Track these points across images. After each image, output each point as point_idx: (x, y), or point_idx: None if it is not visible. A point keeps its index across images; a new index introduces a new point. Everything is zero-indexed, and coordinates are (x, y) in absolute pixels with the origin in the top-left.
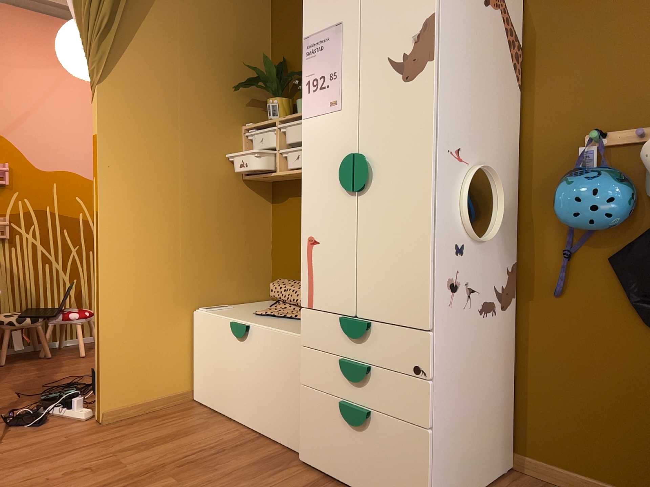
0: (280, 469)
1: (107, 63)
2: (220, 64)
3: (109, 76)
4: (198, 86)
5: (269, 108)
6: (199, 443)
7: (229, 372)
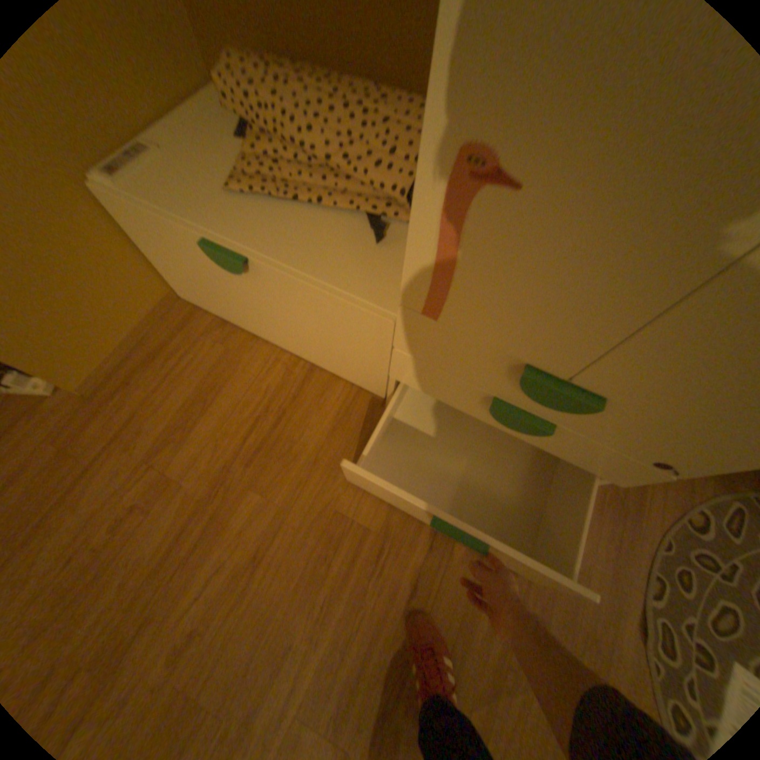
0: (368, 430)
1: None
2: None
3: None
4: None
5: None
6: (246, 402)
7: (232, 296)
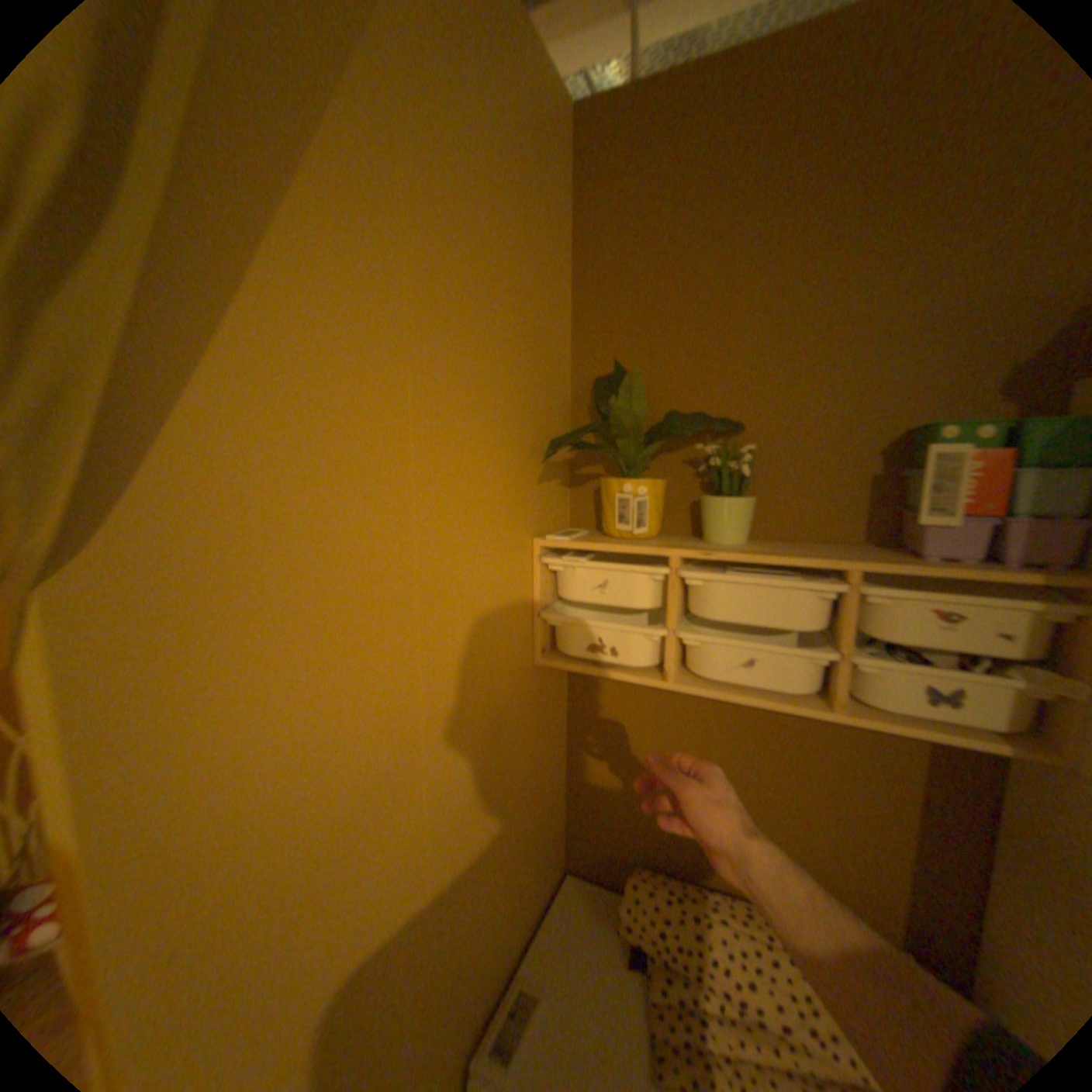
0: None
1: (95, 438)
2: (498, 378)
3: (118, 502)
4: (456, 456)
5: (625, 505)
6: None
7: None
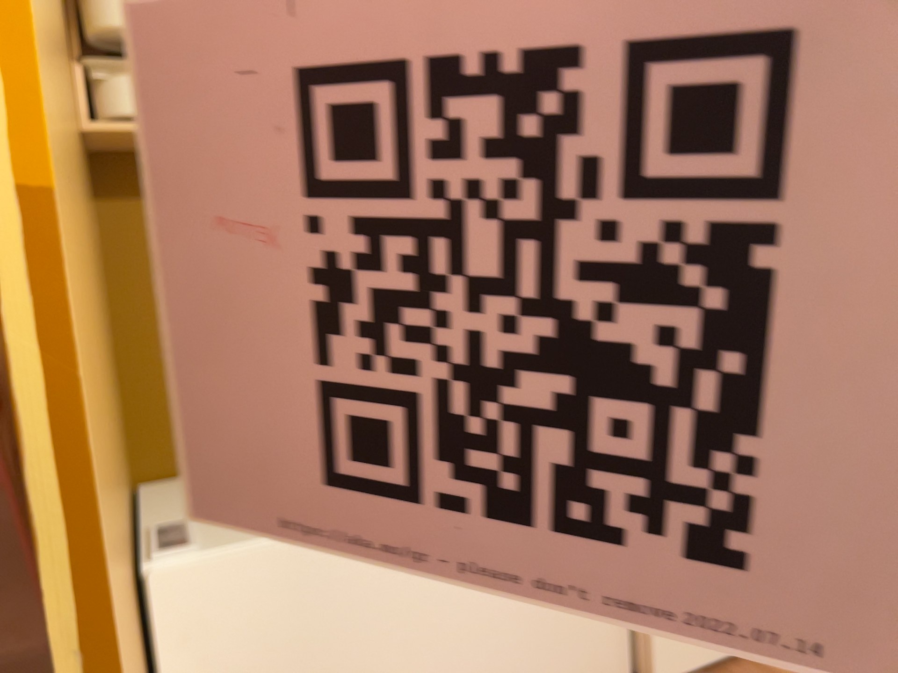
0: None
1: None
2: None
3: None
4: None
5: None
6: None
7: (379, 662)
